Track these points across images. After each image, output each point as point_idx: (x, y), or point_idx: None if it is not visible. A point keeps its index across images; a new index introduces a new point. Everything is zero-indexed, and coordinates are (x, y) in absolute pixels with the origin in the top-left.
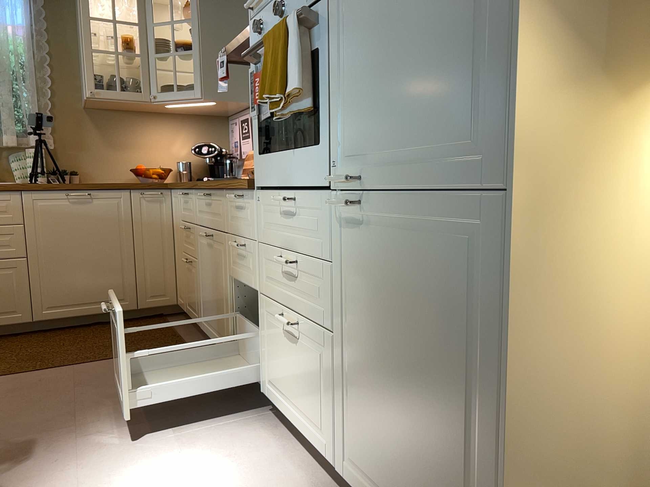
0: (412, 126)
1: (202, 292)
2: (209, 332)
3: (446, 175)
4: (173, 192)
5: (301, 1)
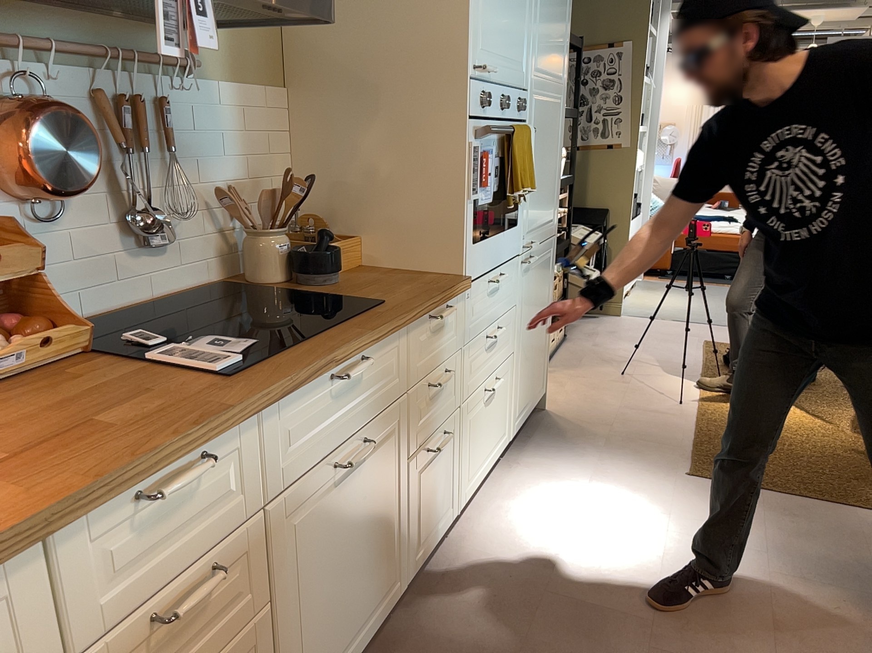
0: (544, 212)
1: (300, 645)
2: None
3: (548, 232)
4: None
5: (513, 110)
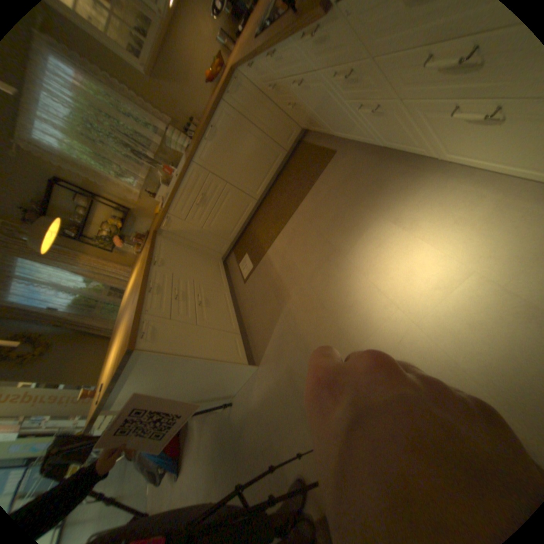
0: None
1: (321, 116)
2: (345, 135)
3: None
4: (240, 68)
5: None
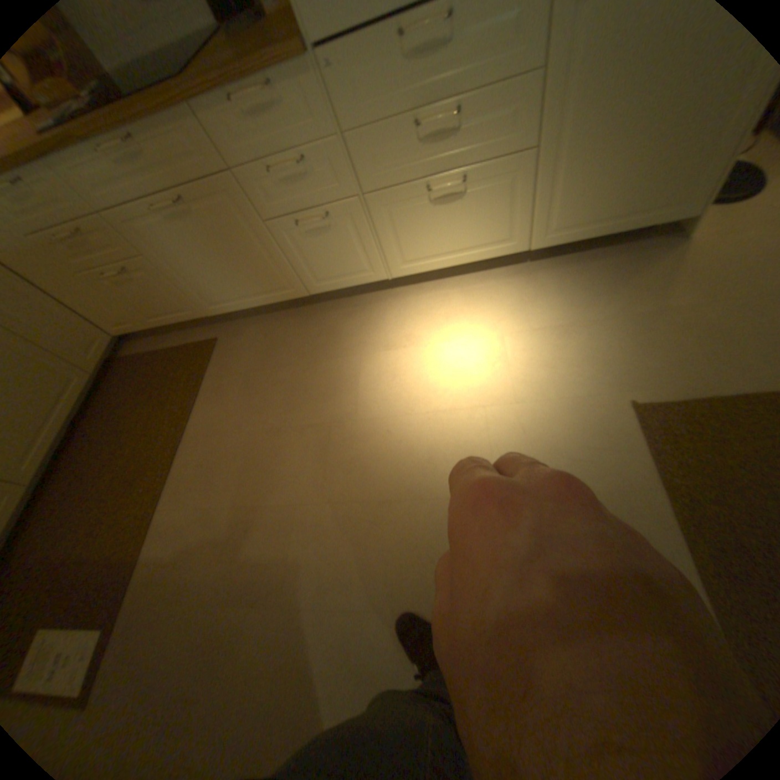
0: None
1: (189, 281)
2: (235, 307)
3: None
4: None
5: None
